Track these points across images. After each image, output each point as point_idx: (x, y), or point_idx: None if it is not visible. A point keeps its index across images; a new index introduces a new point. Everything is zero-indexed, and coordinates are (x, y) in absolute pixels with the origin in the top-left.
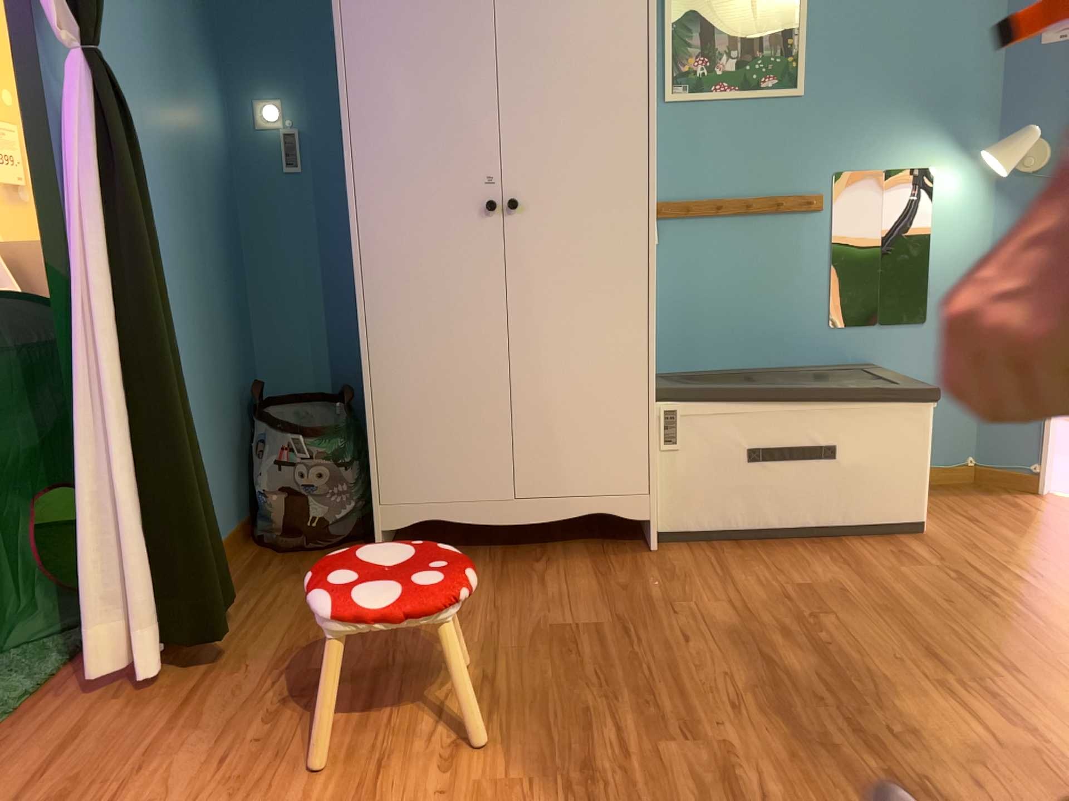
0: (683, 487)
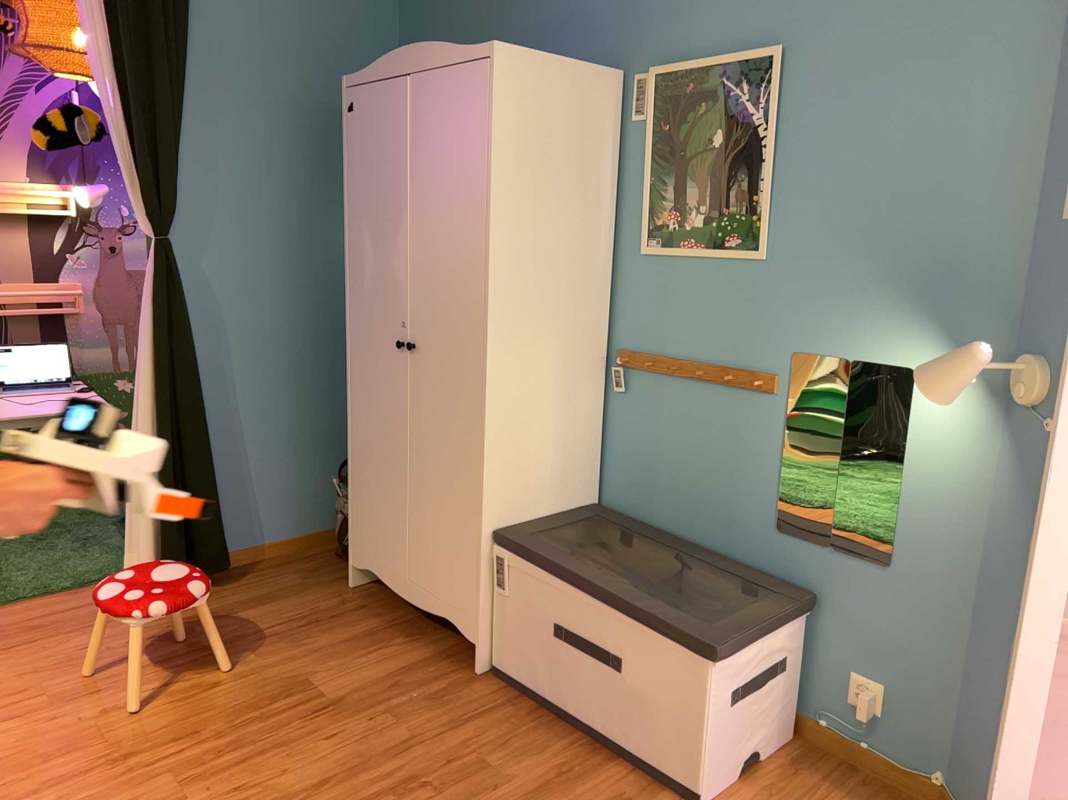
0: (514, 632)
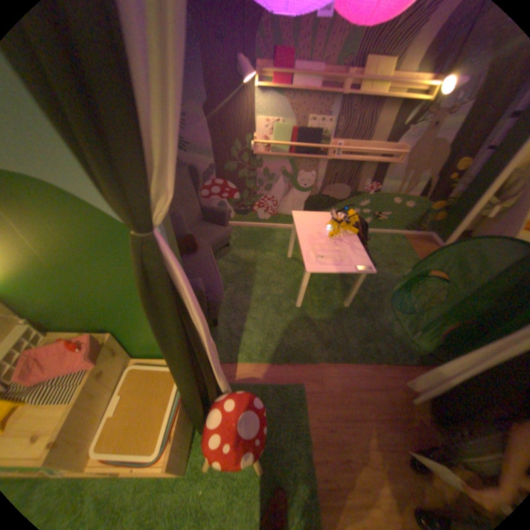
0: None
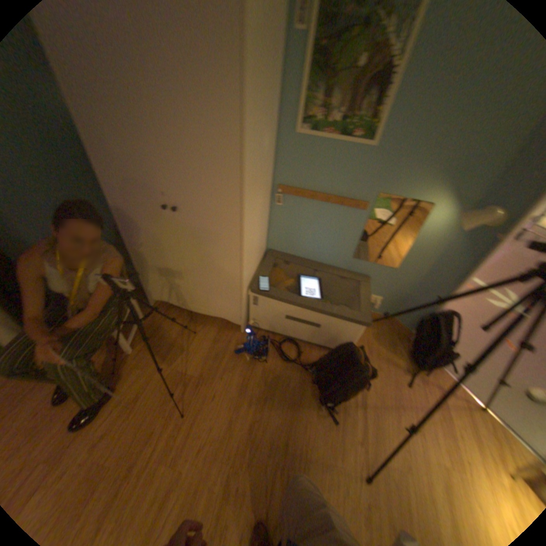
0: (258, 318)
